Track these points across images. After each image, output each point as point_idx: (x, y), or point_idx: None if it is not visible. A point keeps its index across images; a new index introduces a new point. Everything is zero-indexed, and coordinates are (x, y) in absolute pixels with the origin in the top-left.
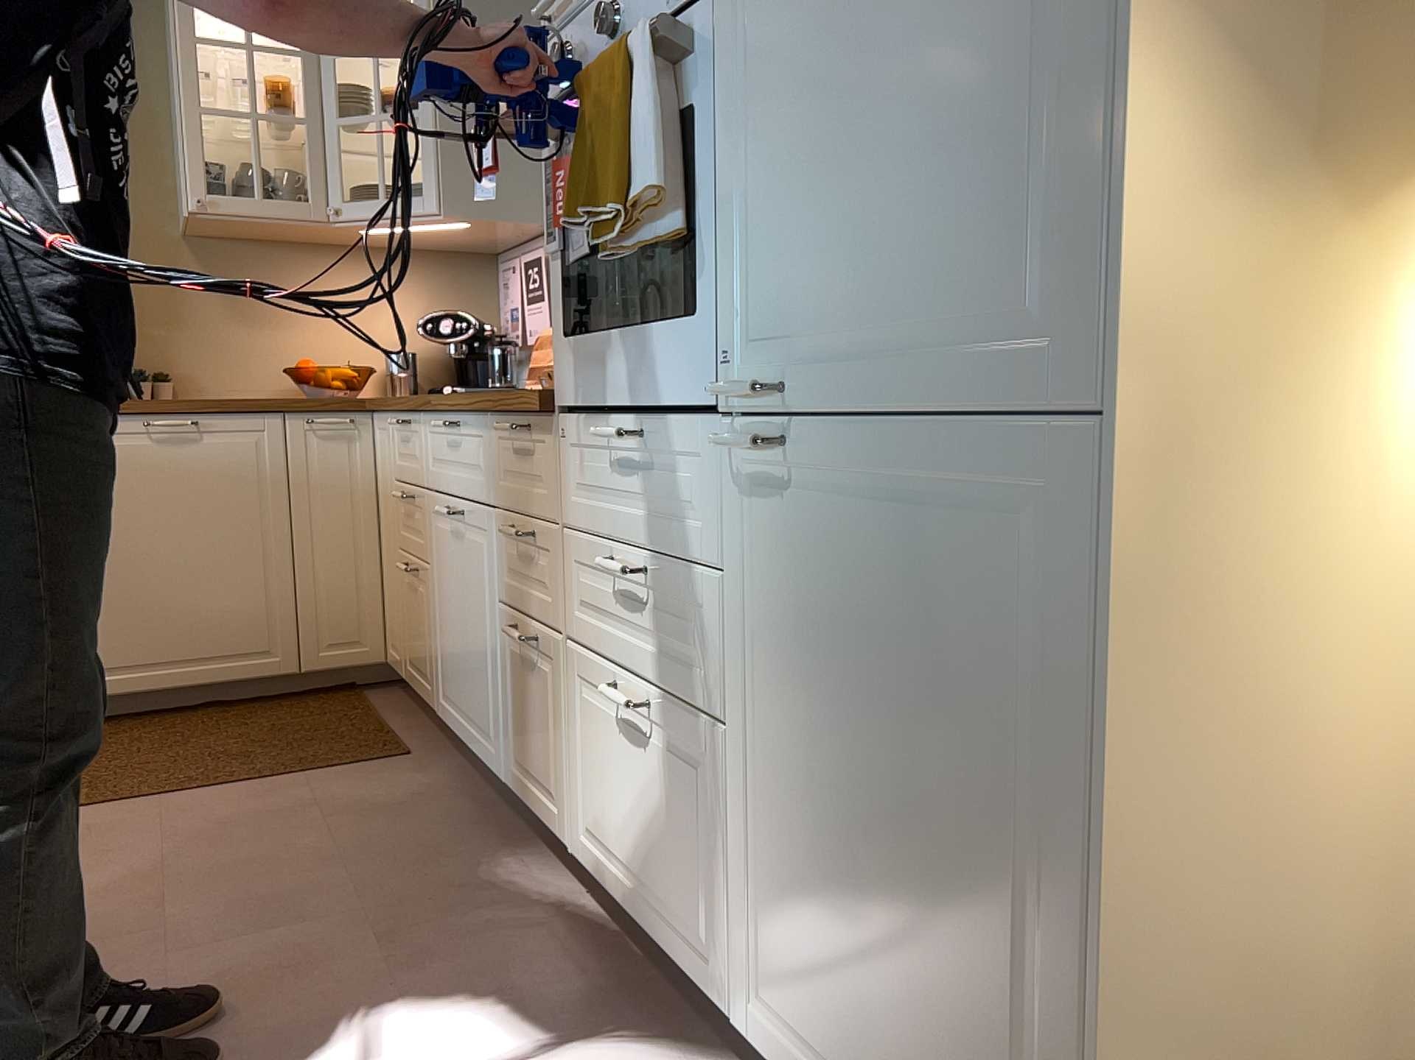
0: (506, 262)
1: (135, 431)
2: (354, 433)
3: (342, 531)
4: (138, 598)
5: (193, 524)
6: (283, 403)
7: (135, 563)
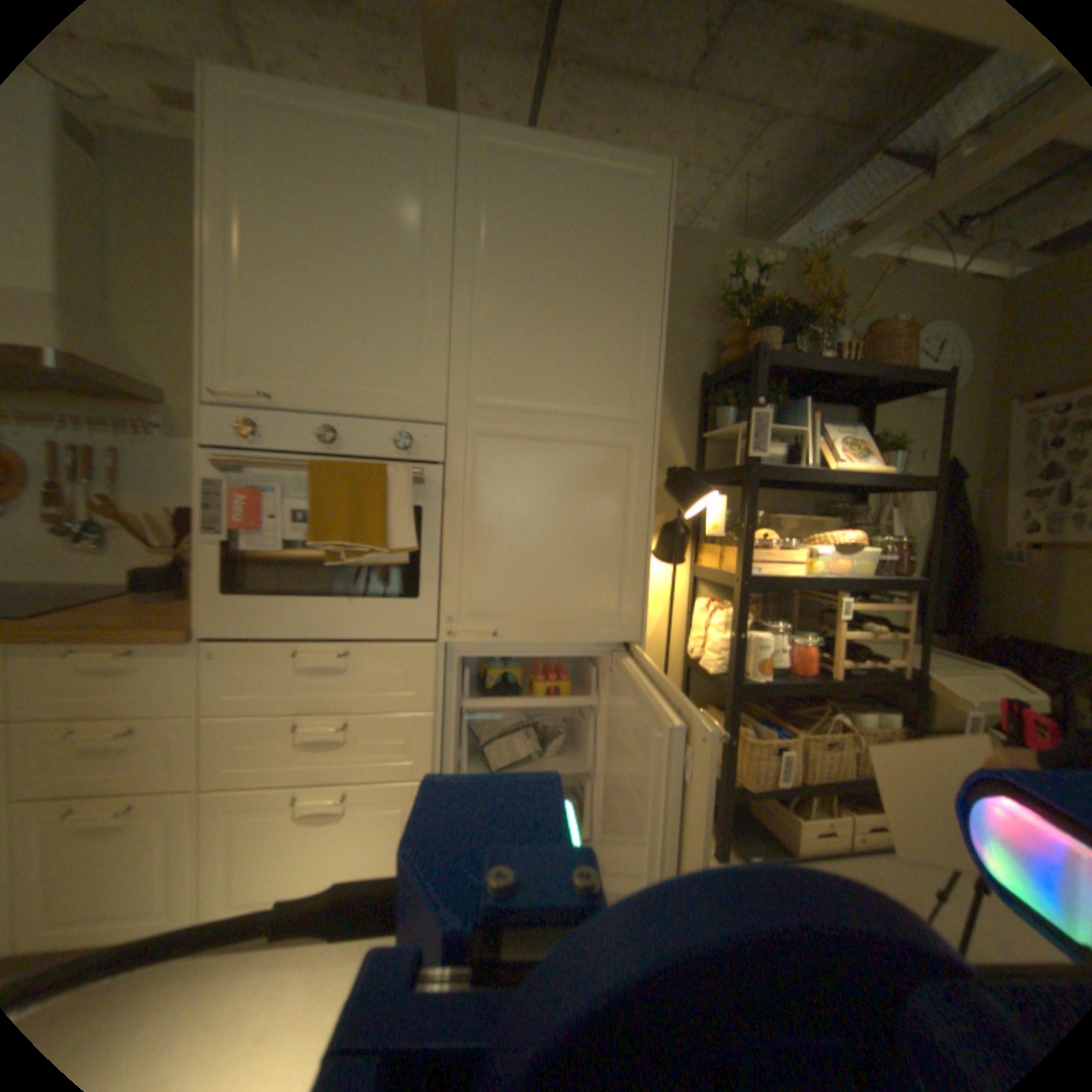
0: None
1: None
2: None
3: None
4: None
5: None
6: None
7: None
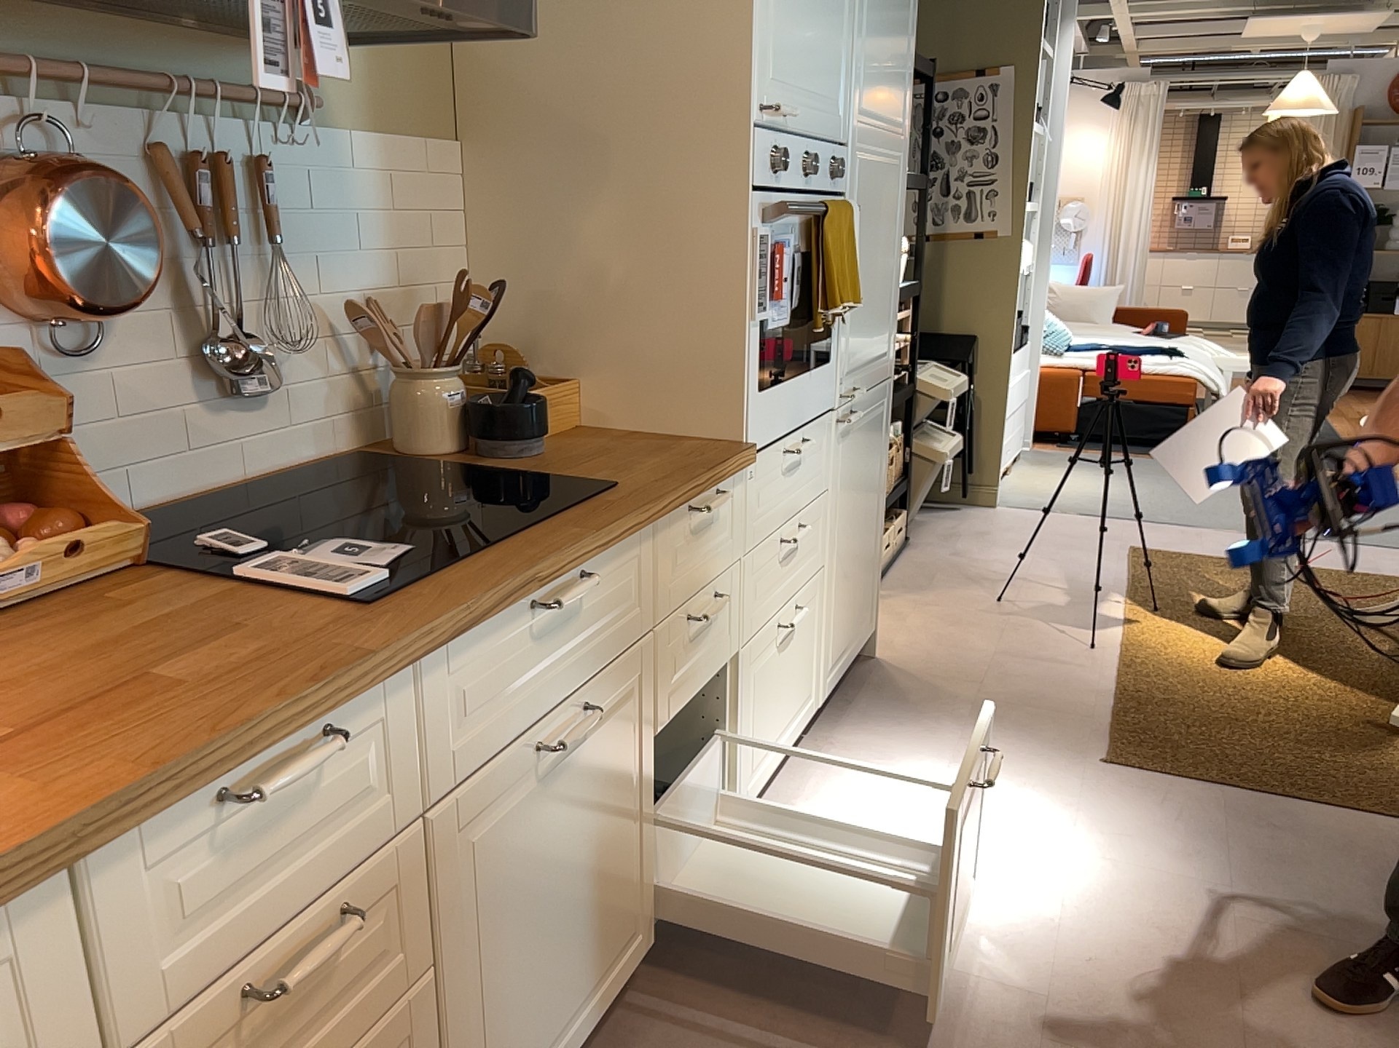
0: None
1: None
2: None
3: None
4: None
5: None
6: None
7: None
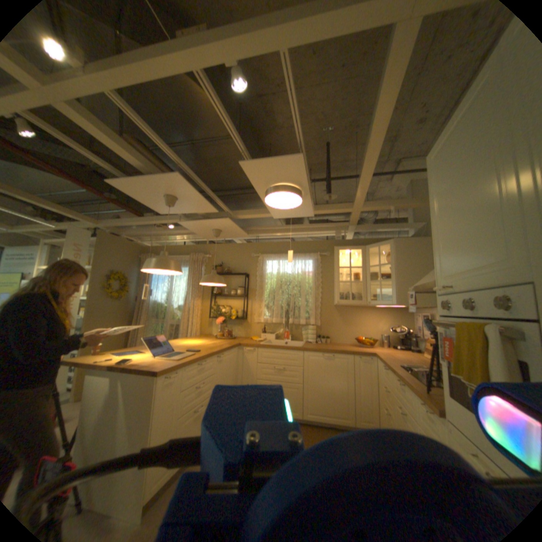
0: (417, 314)
1: (320, 356)
2: (372, 362)
3: (368, 389)
4: (318, 397)
5: (331, 381)
6: (354, 353)
7: (318, 388)
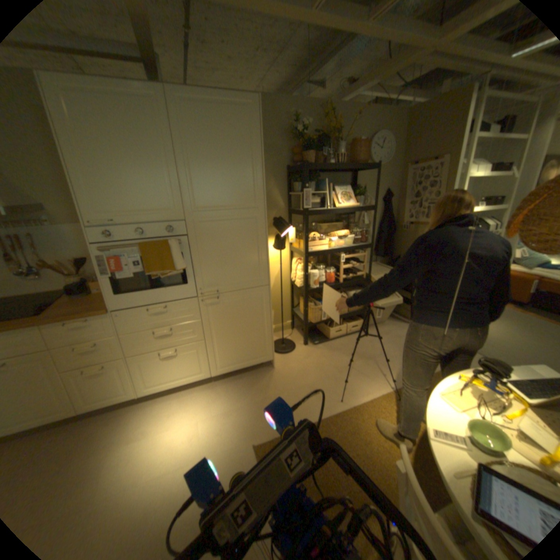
0: None
1: None
2: None
3: None
4: None
5: None
6: None
7: None
